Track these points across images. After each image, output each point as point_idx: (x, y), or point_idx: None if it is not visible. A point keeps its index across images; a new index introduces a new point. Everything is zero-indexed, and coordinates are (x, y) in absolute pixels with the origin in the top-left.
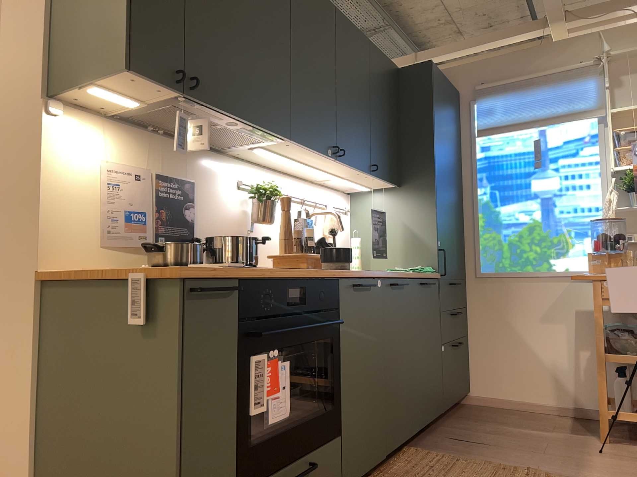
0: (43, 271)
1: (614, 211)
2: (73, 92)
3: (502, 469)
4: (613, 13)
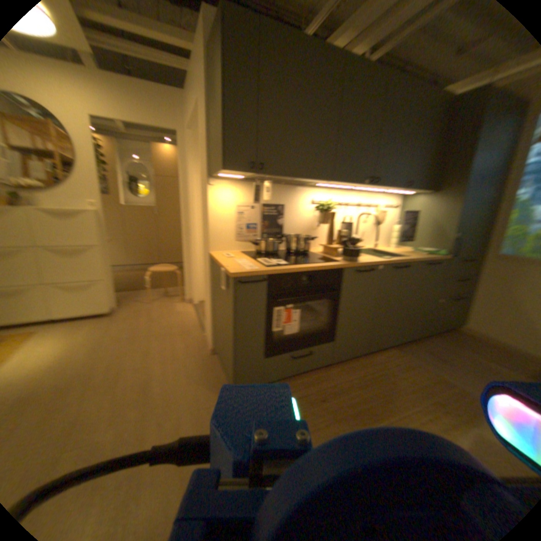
0: (212, 252)
1: None
2: (216, 174)
3: (444, 382)
4: None
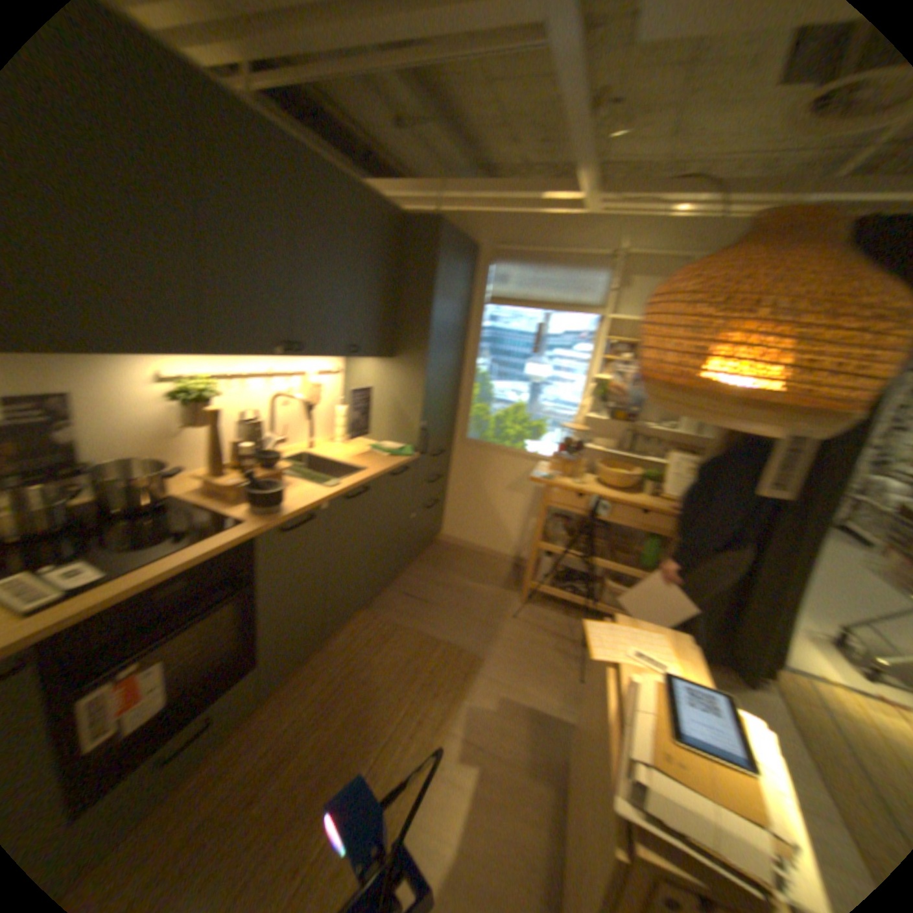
0: None
1: (588, 412)
2: None
3: (427, 646)
4: (650, 199)
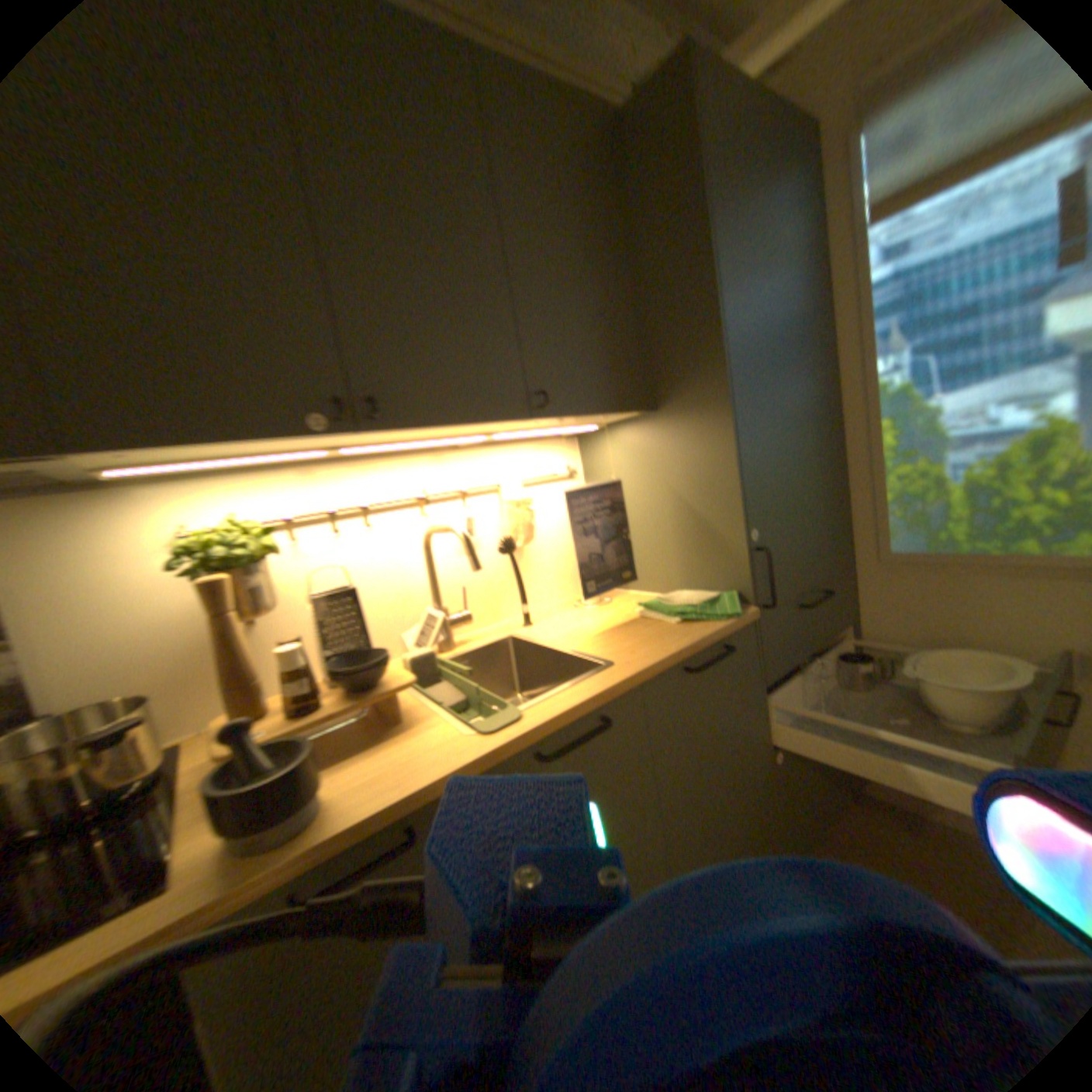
0: None
1: None
2: None
3: None
4: None
